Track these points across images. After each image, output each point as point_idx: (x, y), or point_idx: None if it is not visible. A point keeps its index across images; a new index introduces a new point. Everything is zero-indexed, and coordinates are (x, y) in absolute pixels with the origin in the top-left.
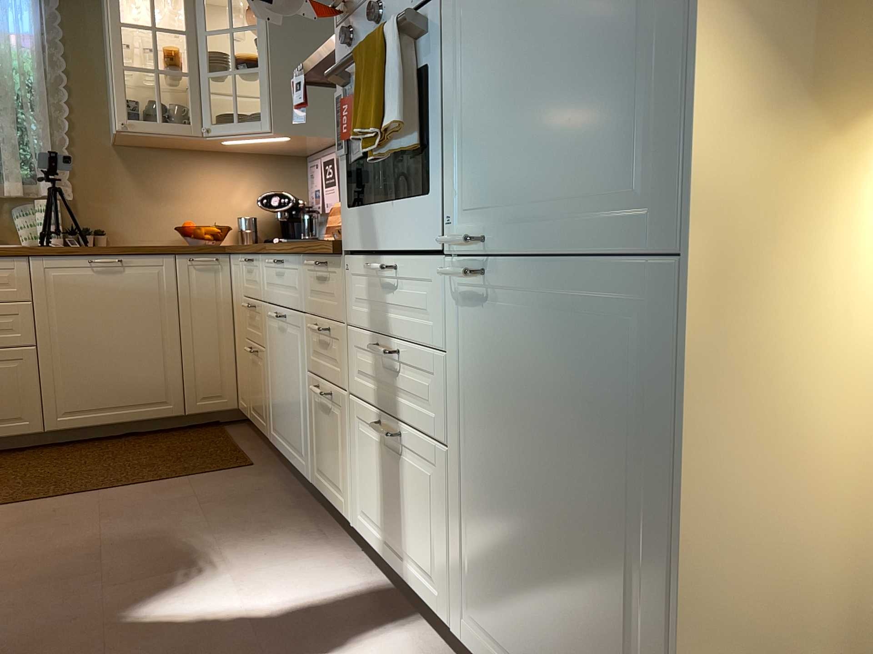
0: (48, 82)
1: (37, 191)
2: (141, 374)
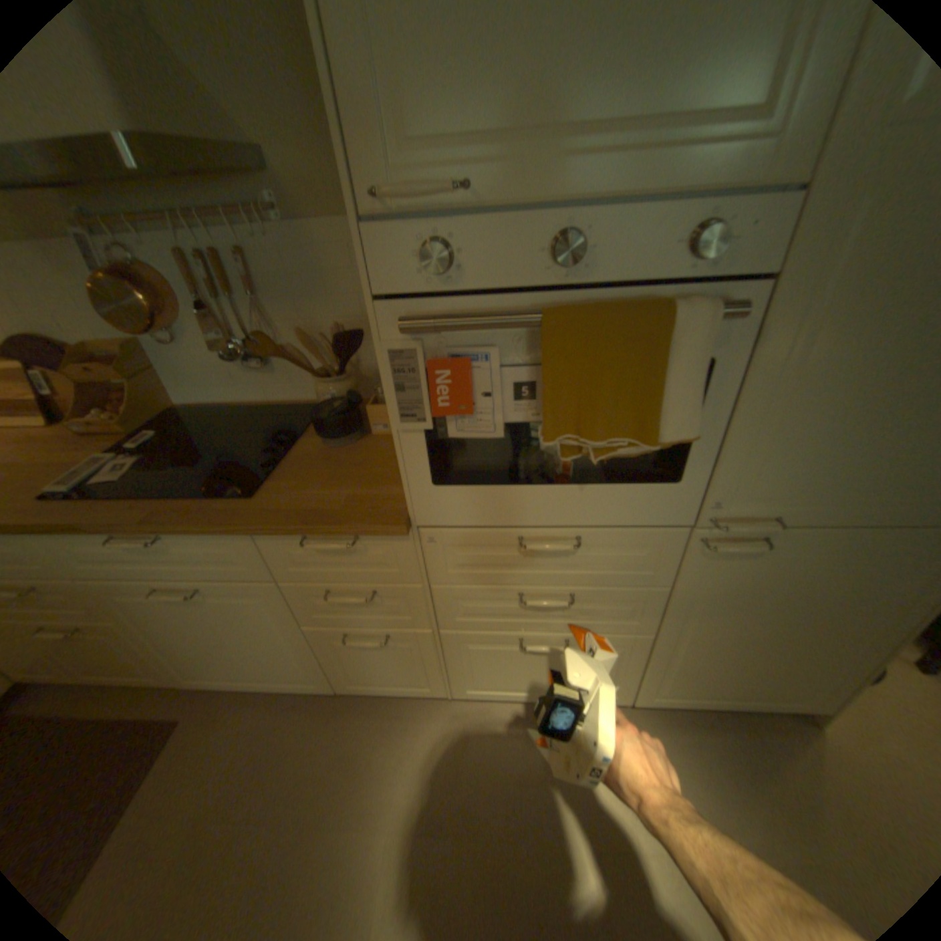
0: None
1: None
2: None
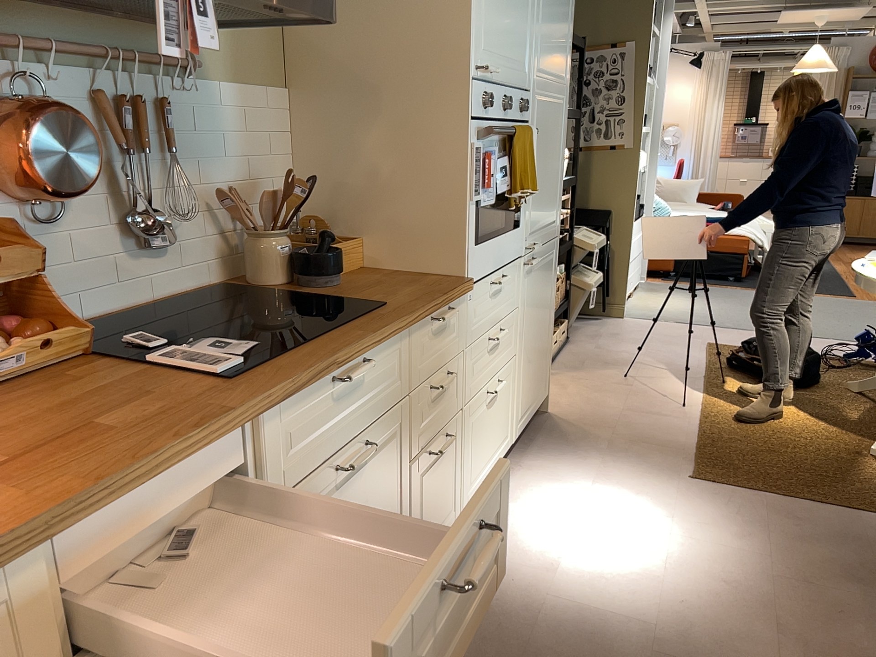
0: None
1: None
2: None
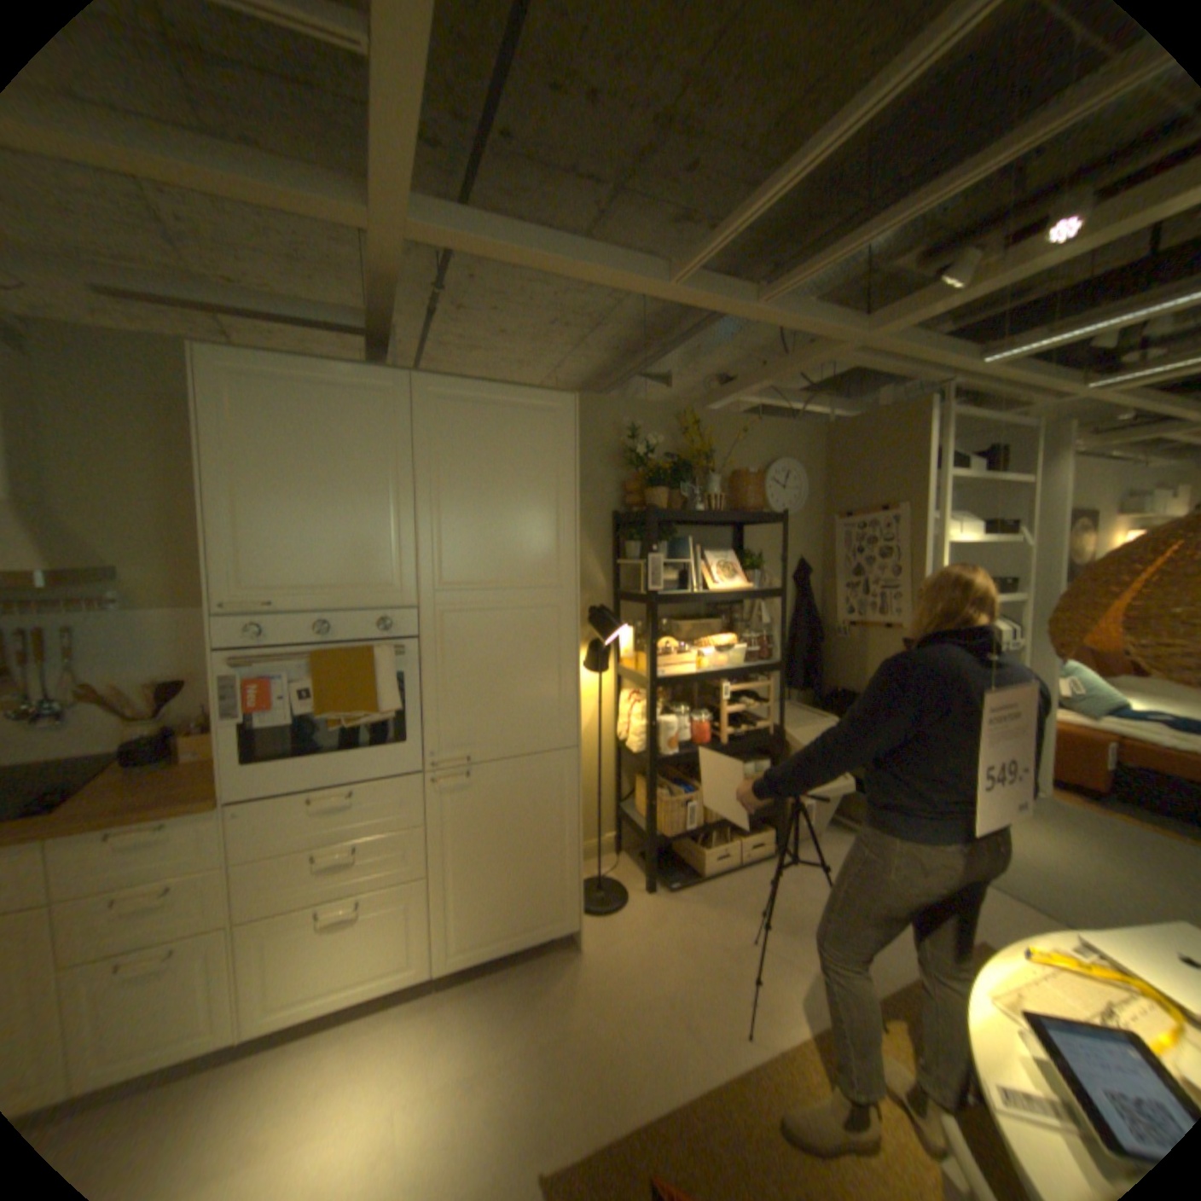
0: None
1: None
2: None
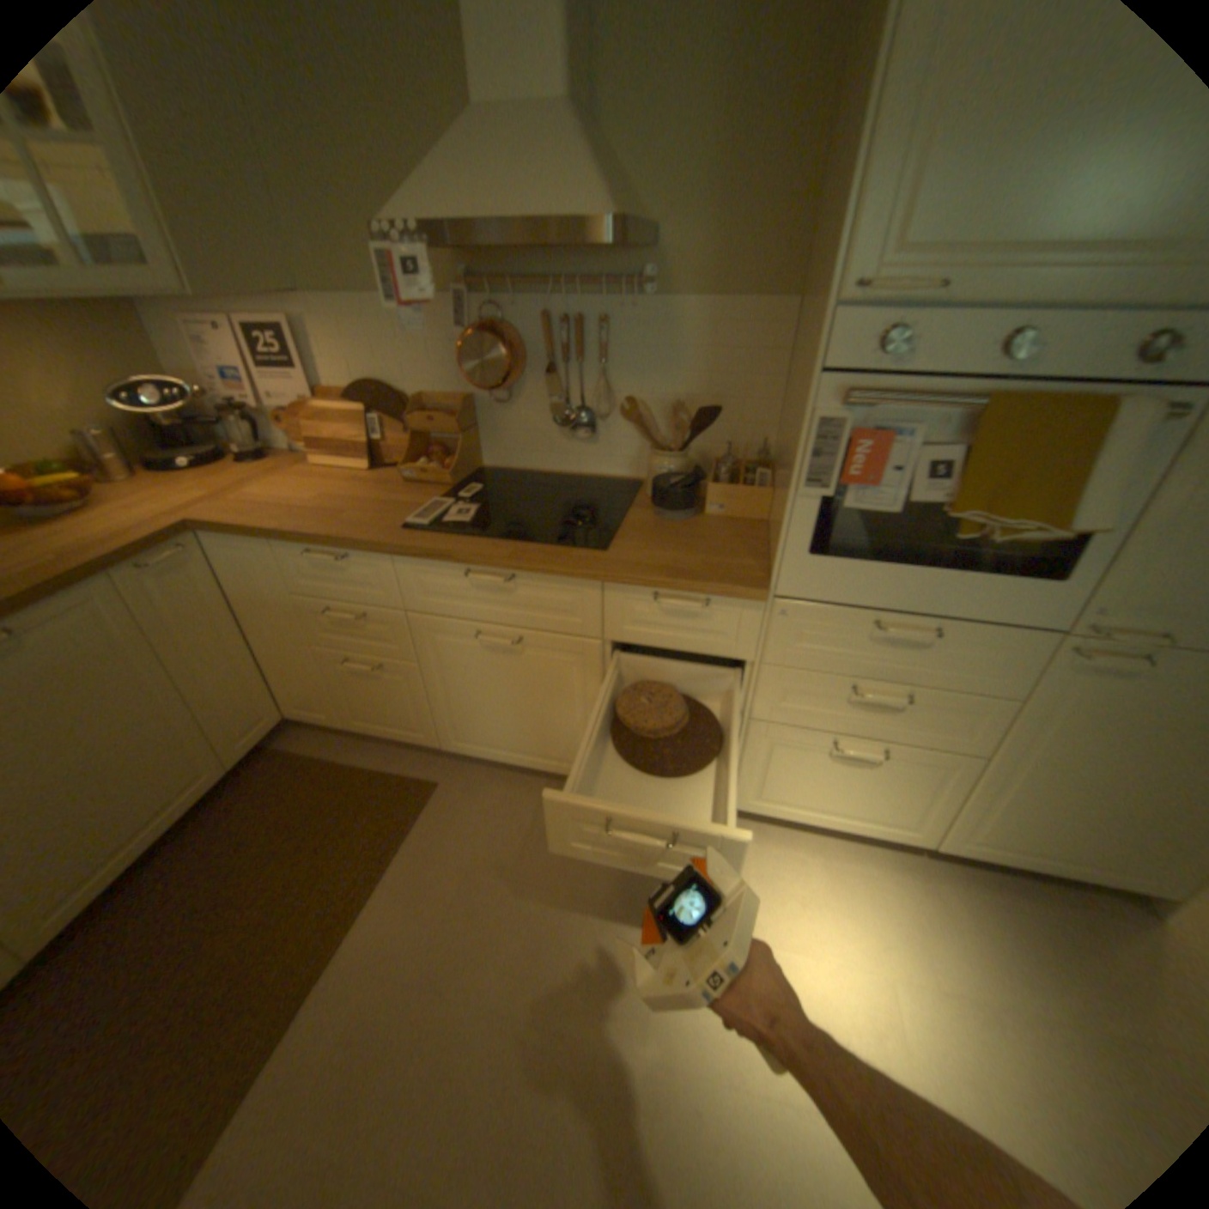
0: None
1: None
2: (147, 770)
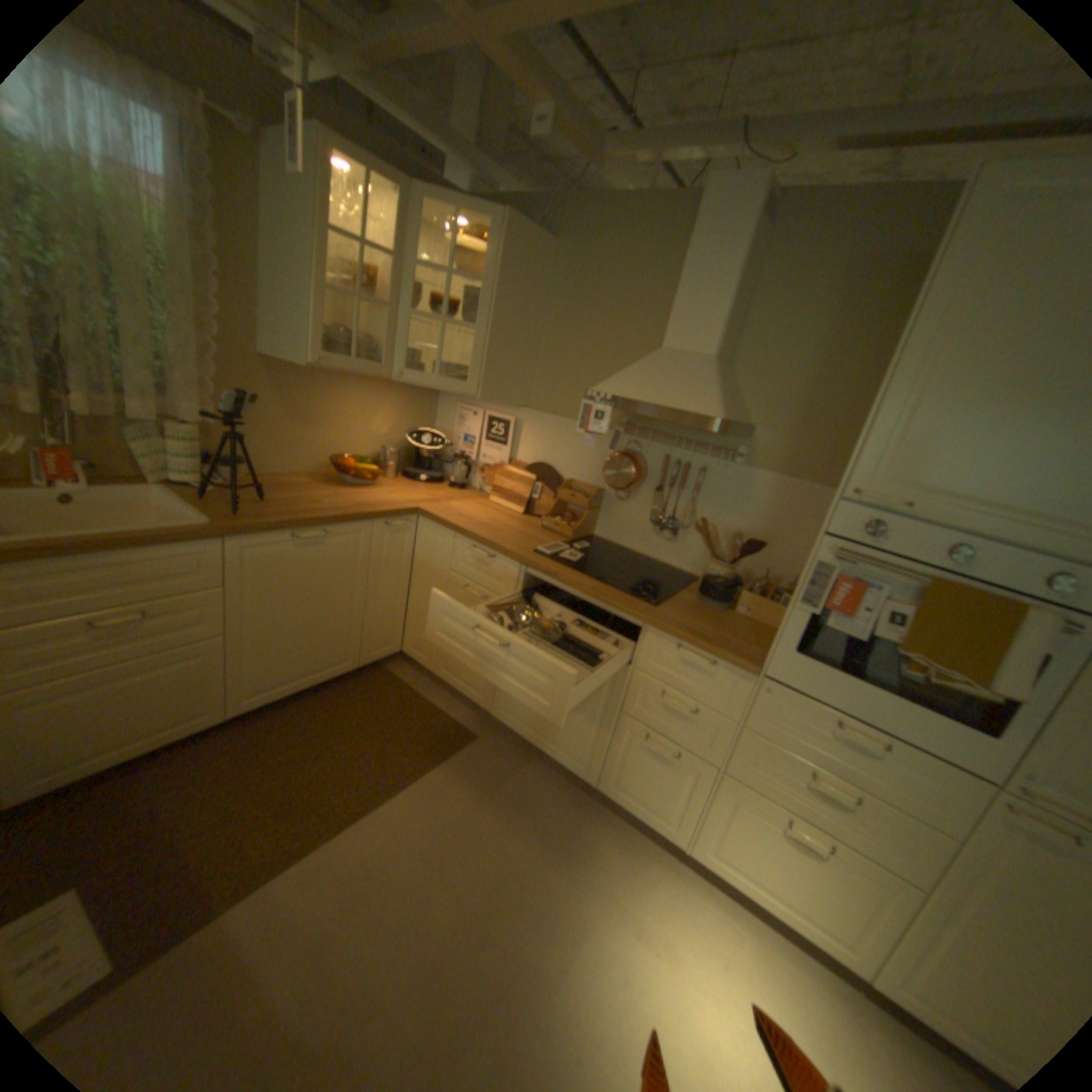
0: (182, 261)
1: (161, 409)
2: (328, 642)
